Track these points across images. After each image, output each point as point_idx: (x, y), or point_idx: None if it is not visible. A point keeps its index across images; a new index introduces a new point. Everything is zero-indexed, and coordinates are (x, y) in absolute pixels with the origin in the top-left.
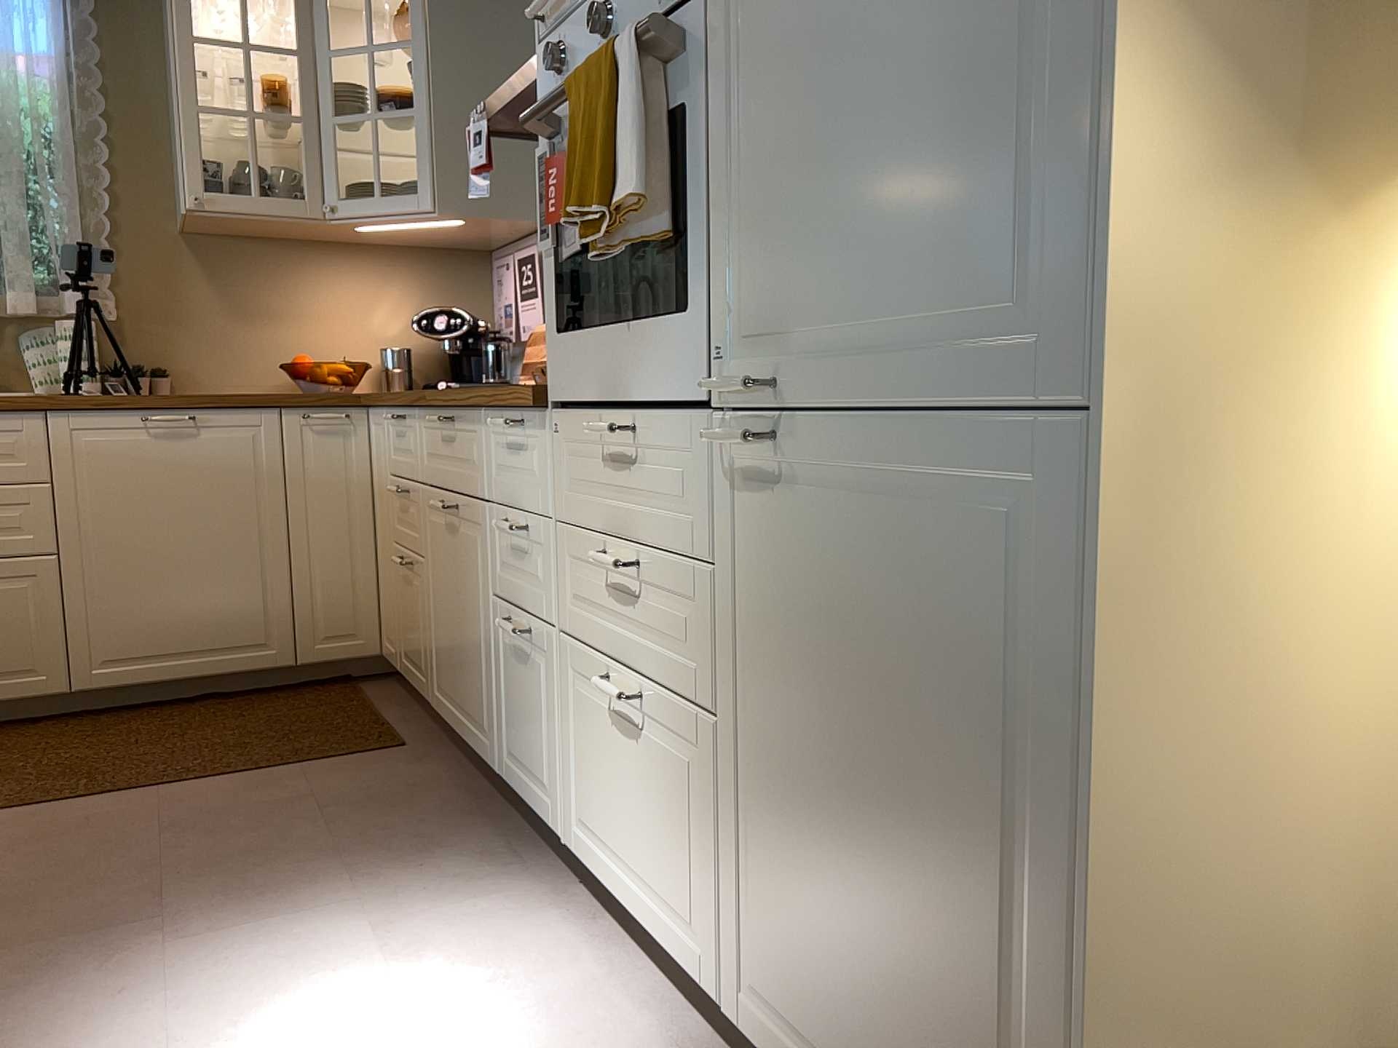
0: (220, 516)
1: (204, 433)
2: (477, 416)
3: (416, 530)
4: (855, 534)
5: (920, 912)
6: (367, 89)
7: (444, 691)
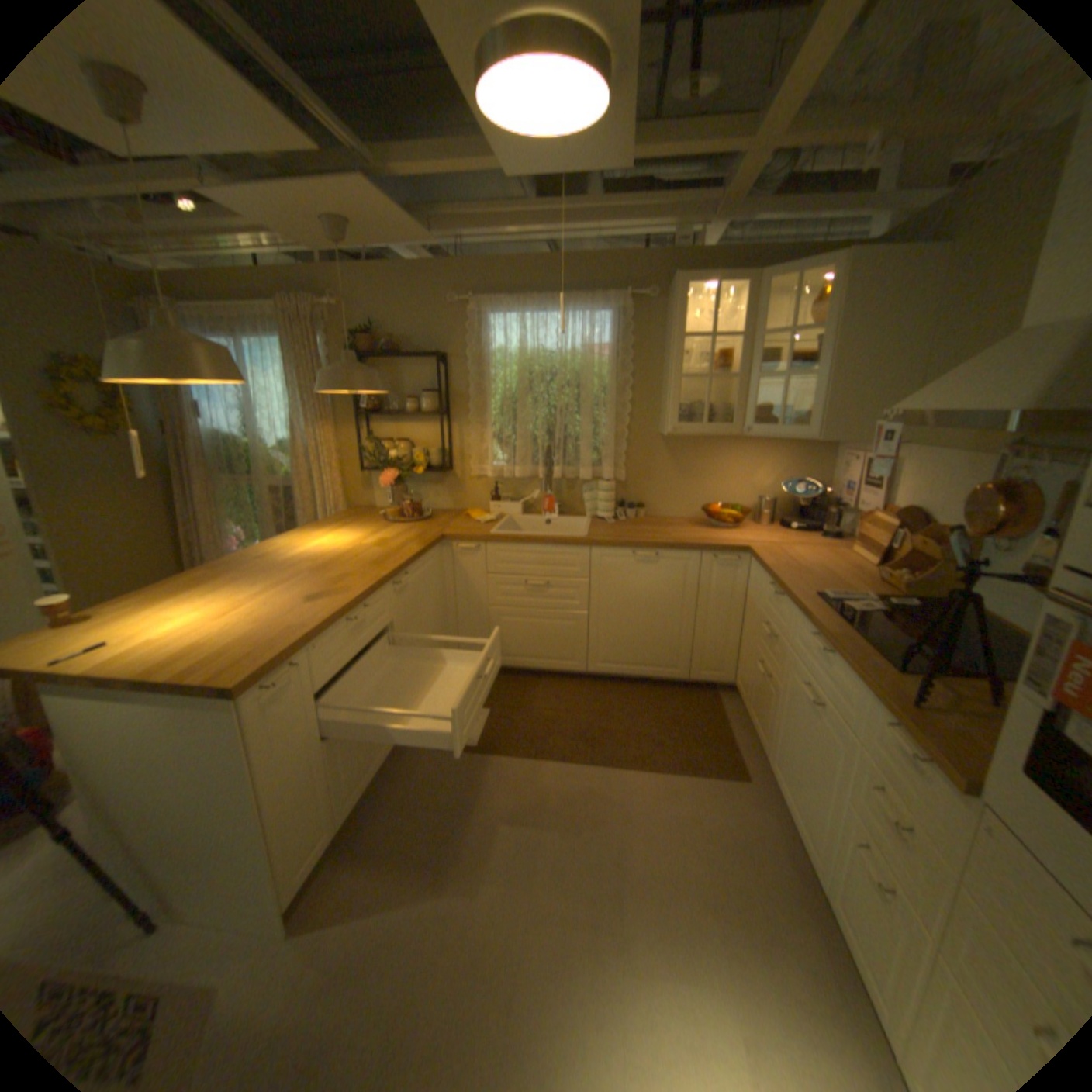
0: (662, 603)
1: (660, 561)
2: (864, 685)
3: (778, 664)
4: None
5: None
6: (782, 350)
7: (783, 776)
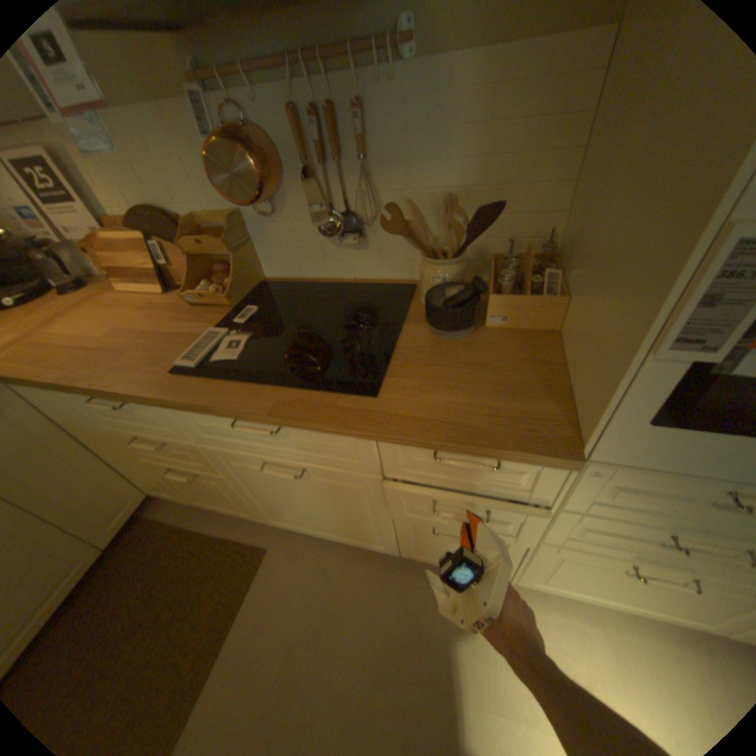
0: None
1: None
2: (360, 436)
3: (195, 461)
4: None
5: None
6: None
7: (289, 524)
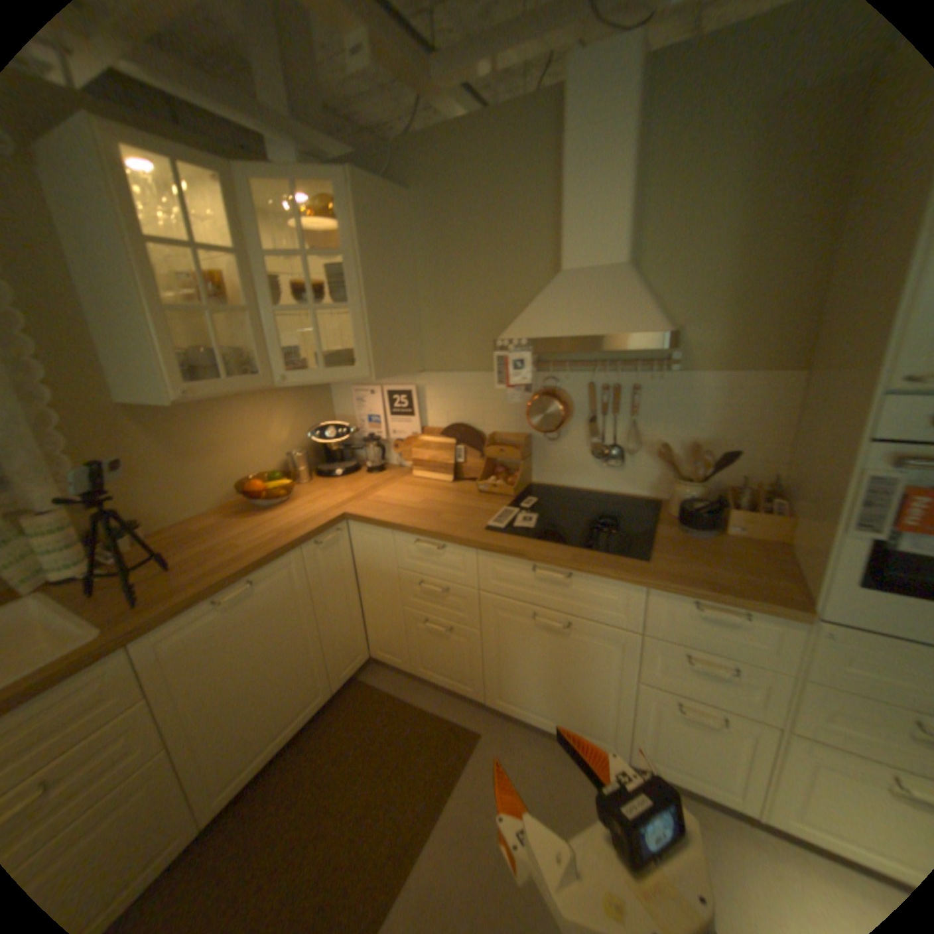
0: (279, 639)
1: (257, 588)
2: (636, 588)
3: (462, 612)
4: None
5: None
6: (279, 278)
7: (516, 705)
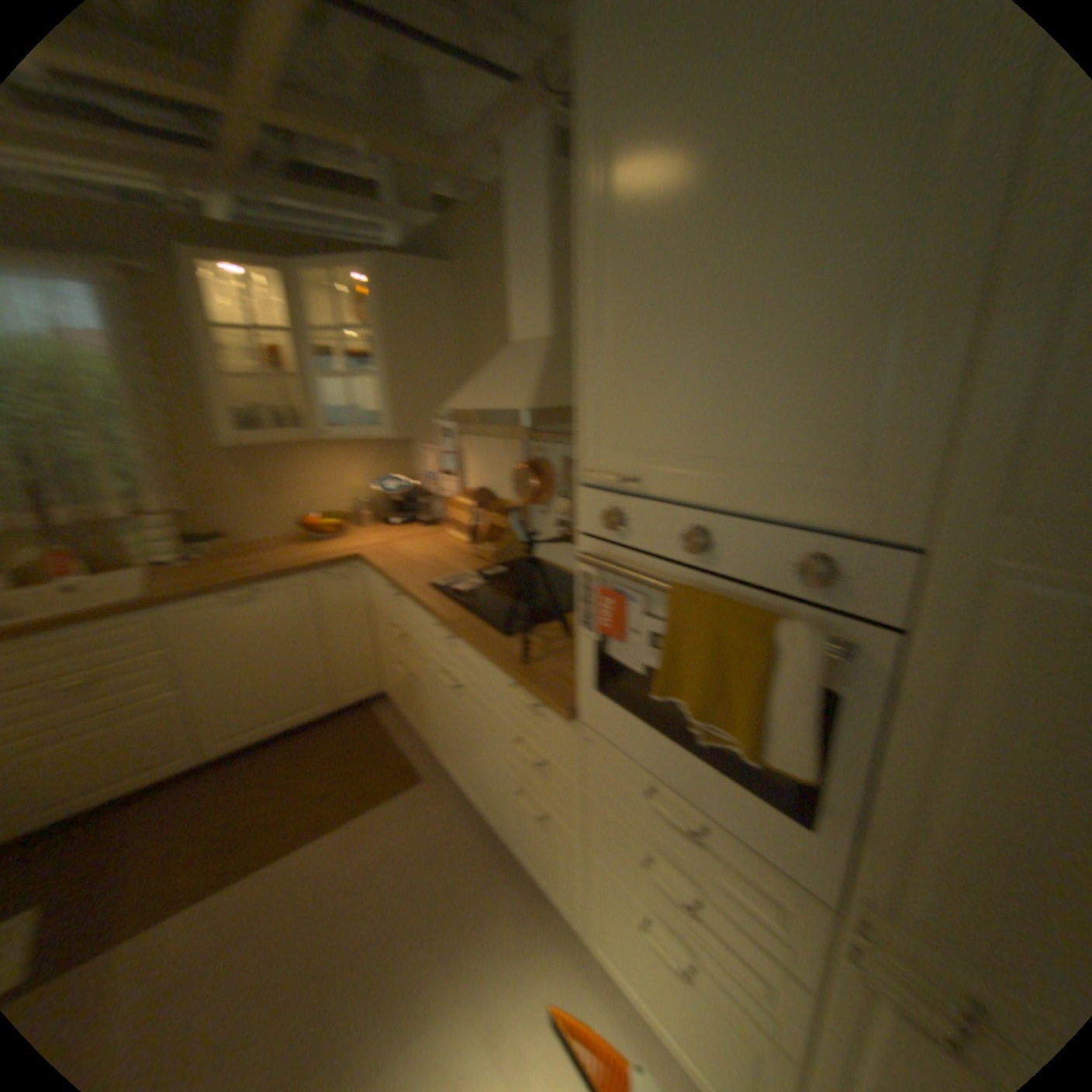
0: (272, 642)
1: (254, 596)
2: (481, 658)
3: (409, 660)
4: None
5: None
6: (327, 347)
7: (442, 760)
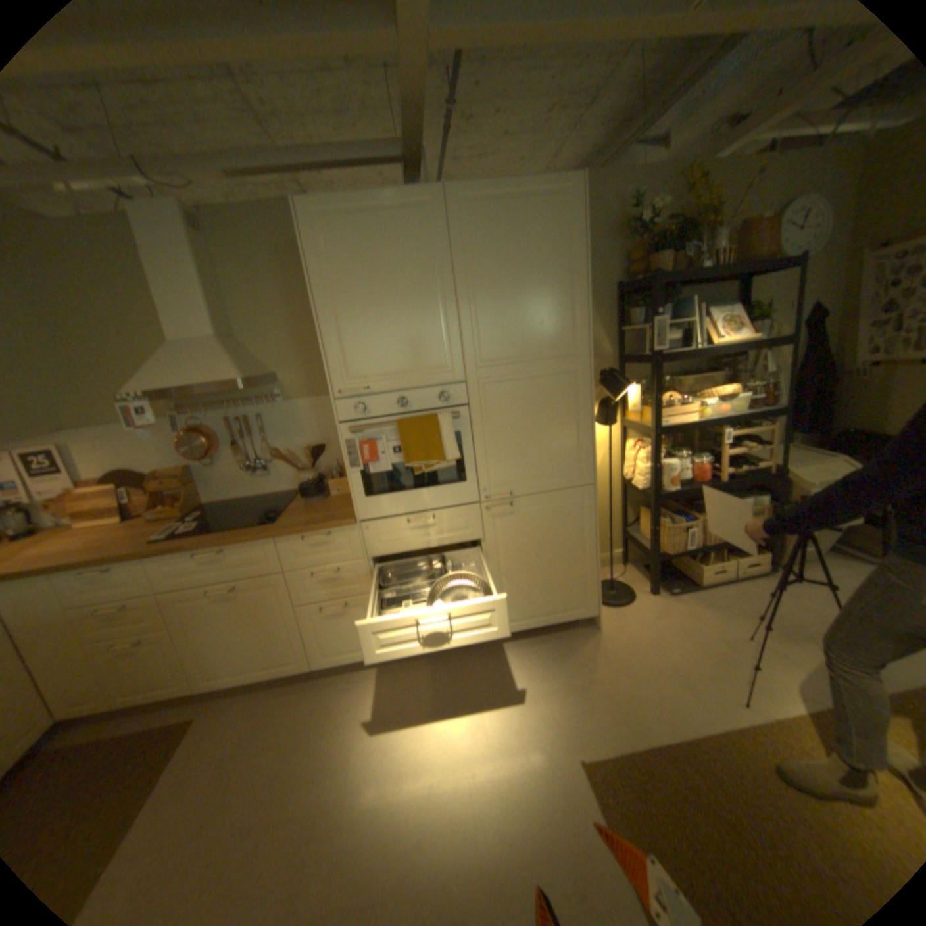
0: None
1: None
2: (265, 543)
3: (145, 623)
4: (535, 516)
5: (558, 572)
6: None
7: (218, 678)
